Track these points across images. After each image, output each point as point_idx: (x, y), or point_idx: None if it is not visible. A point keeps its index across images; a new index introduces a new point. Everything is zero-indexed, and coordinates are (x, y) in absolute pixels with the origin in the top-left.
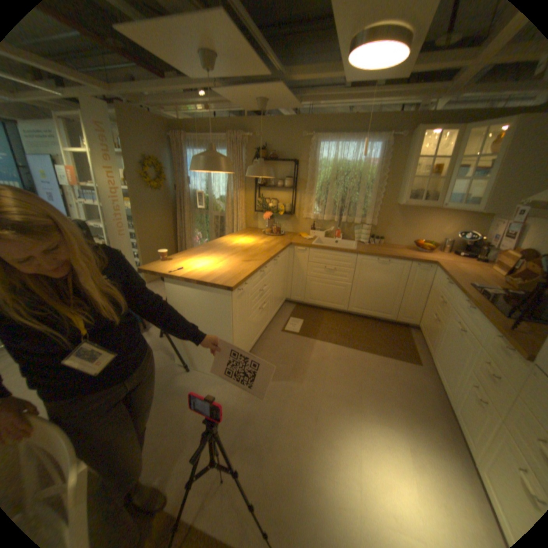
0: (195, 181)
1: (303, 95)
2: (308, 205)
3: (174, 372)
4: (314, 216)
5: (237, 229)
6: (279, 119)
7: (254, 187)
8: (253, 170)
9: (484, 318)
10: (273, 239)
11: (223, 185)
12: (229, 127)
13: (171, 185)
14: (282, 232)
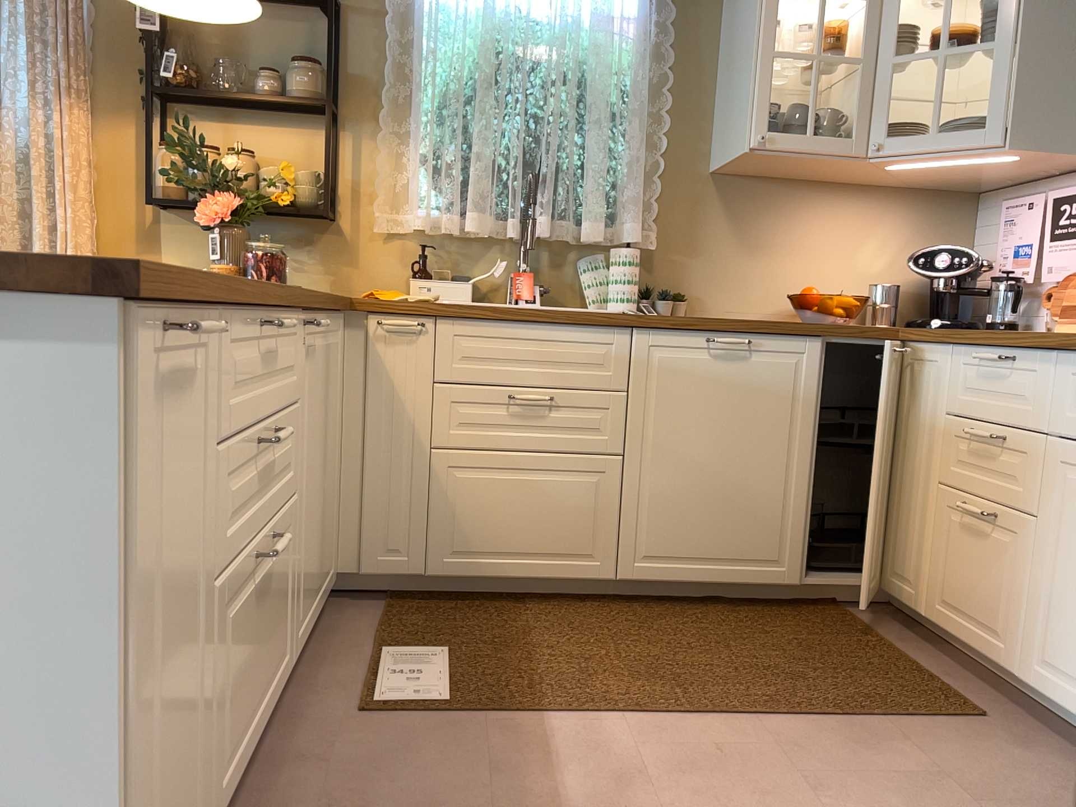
0: None
1: None
2: (395, 178)
3: None
4: (425, 219)
5: None
6: None
7: (146, 105)
8: None
9: None
10: None
11: None
12: None
13: None
14: None
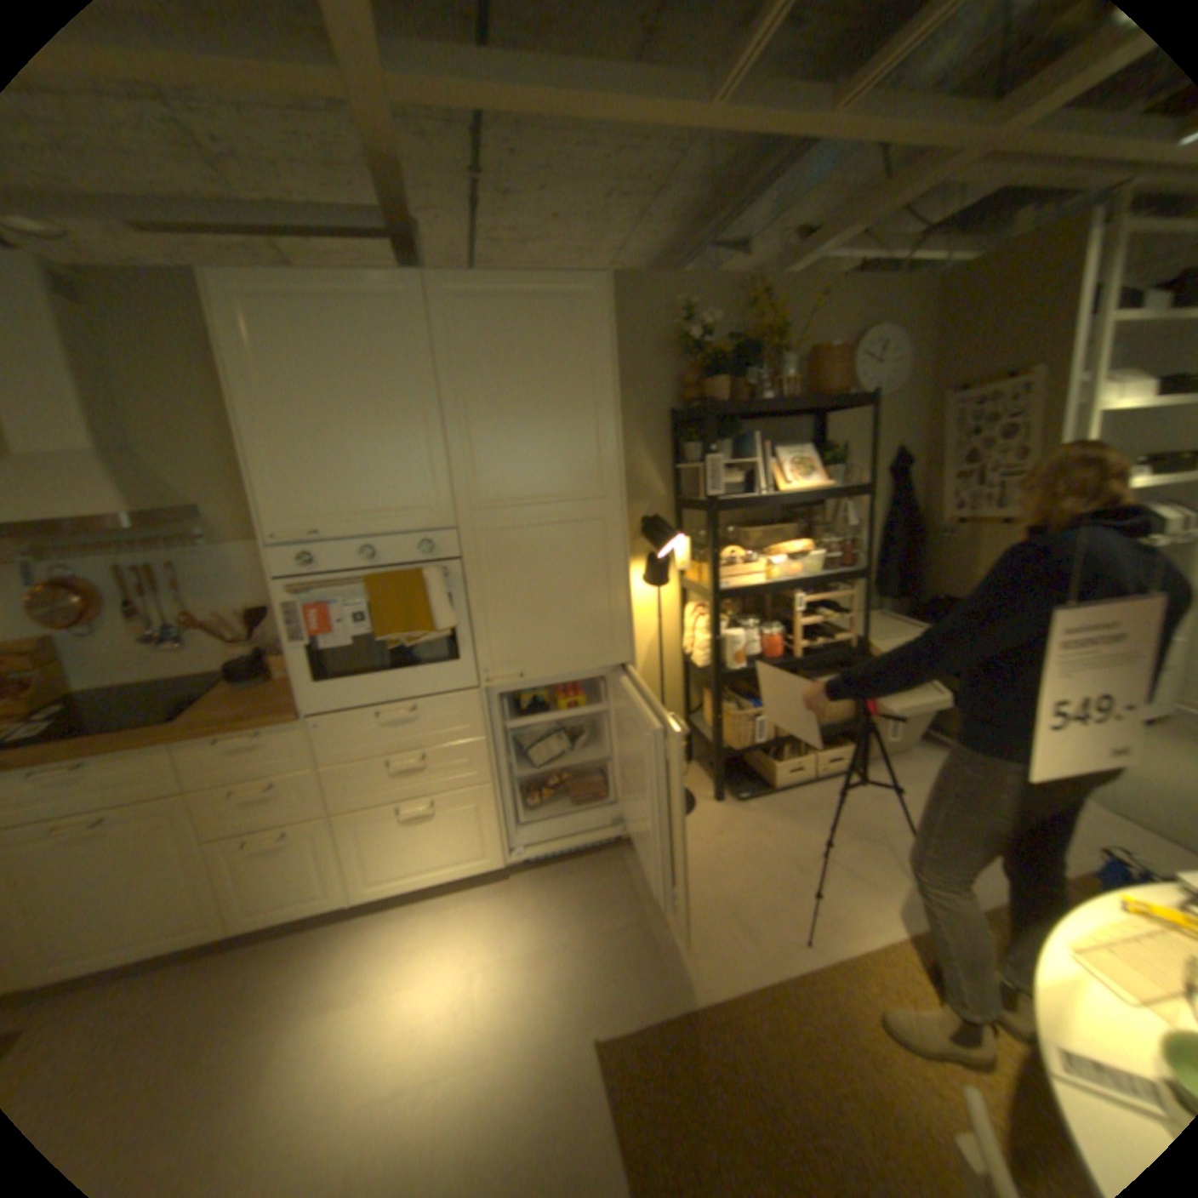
0: None
1: None
2: None
3: None
4: None
5: None
6: None
7: None
8: None
9: (135, 755)
10: None
11: None
12: None
13: None
14: None
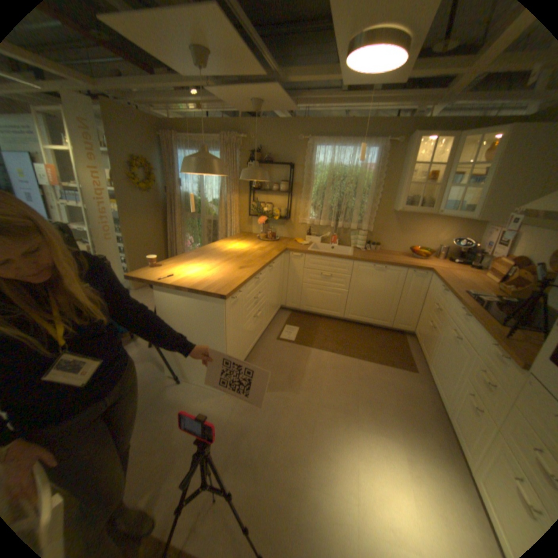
0: (186, 183)
1: (299, 96)
2: (304, 209)
3: (164, 384)
4: (310, 221)
5: (231, 233)
6: (275, 120)
7: (249, 190)
8: (248, 173)
9: (479, 325)
10: (268, 245)
11: (217, 188)
12: (223, 127)
13: (161, 187)
14: (277, 237)
